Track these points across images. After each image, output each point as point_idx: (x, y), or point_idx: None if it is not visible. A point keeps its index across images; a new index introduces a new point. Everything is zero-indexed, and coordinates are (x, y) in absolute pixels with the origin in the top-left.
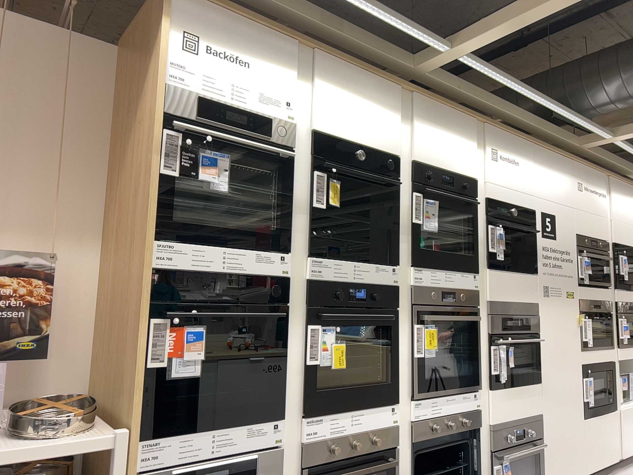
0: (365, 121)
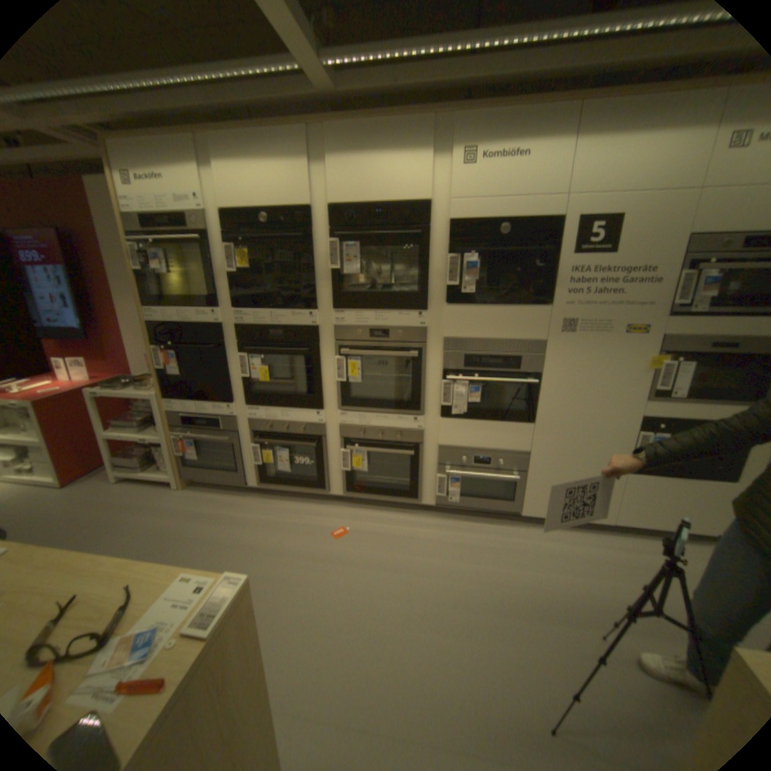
0: (267, 177)
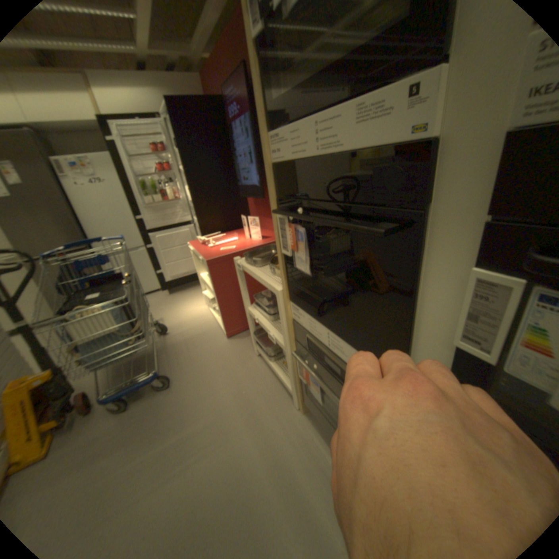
0: None
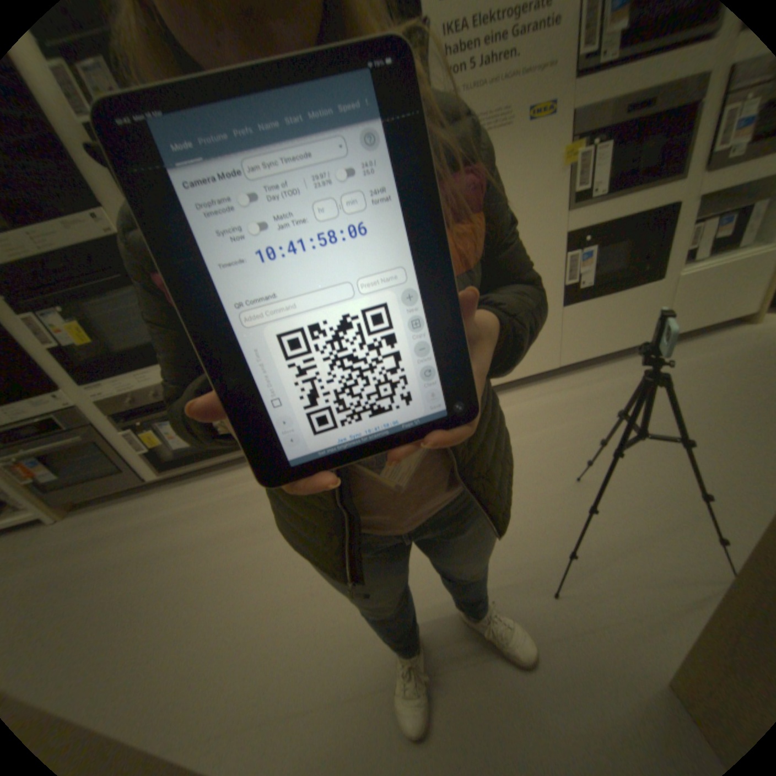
0: None
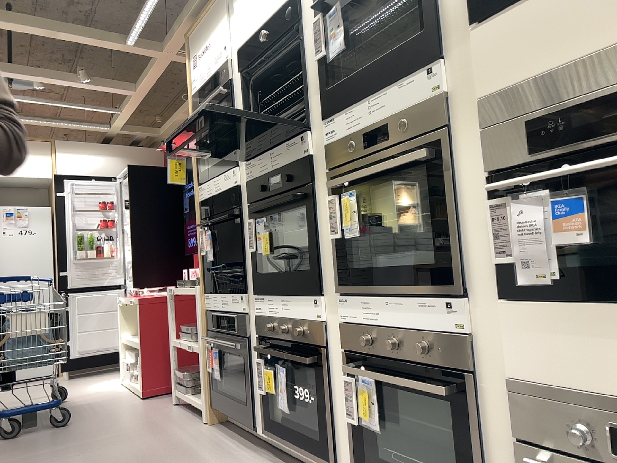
0: None
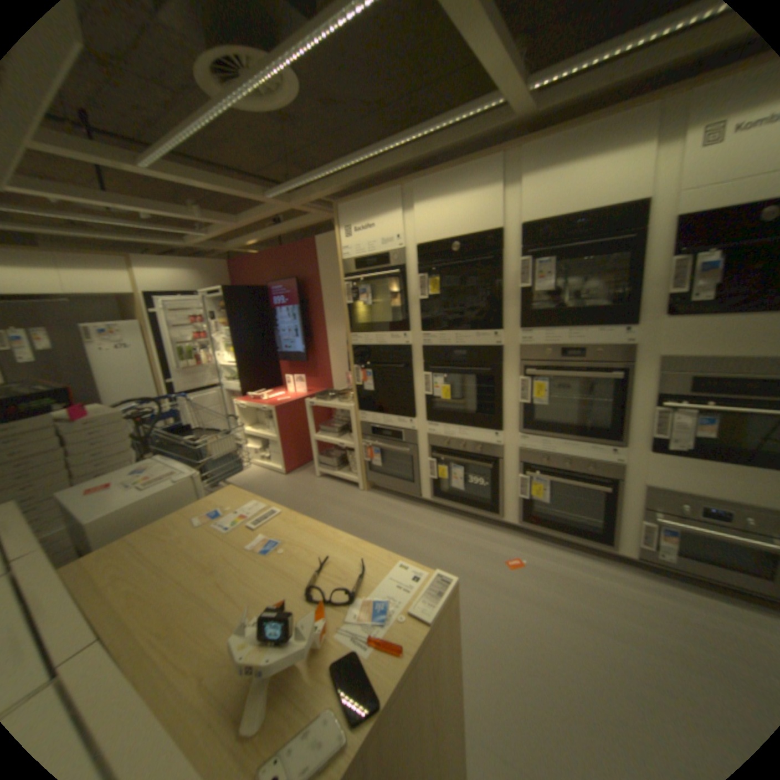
0: (460, 208)
